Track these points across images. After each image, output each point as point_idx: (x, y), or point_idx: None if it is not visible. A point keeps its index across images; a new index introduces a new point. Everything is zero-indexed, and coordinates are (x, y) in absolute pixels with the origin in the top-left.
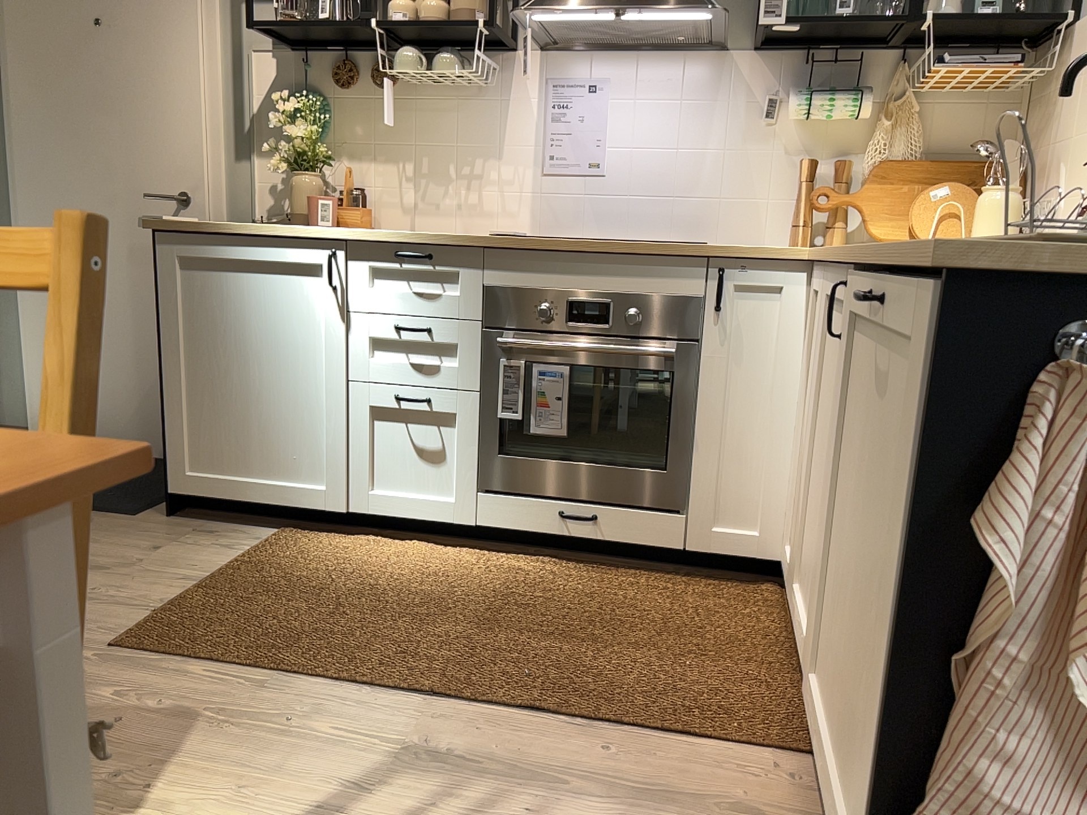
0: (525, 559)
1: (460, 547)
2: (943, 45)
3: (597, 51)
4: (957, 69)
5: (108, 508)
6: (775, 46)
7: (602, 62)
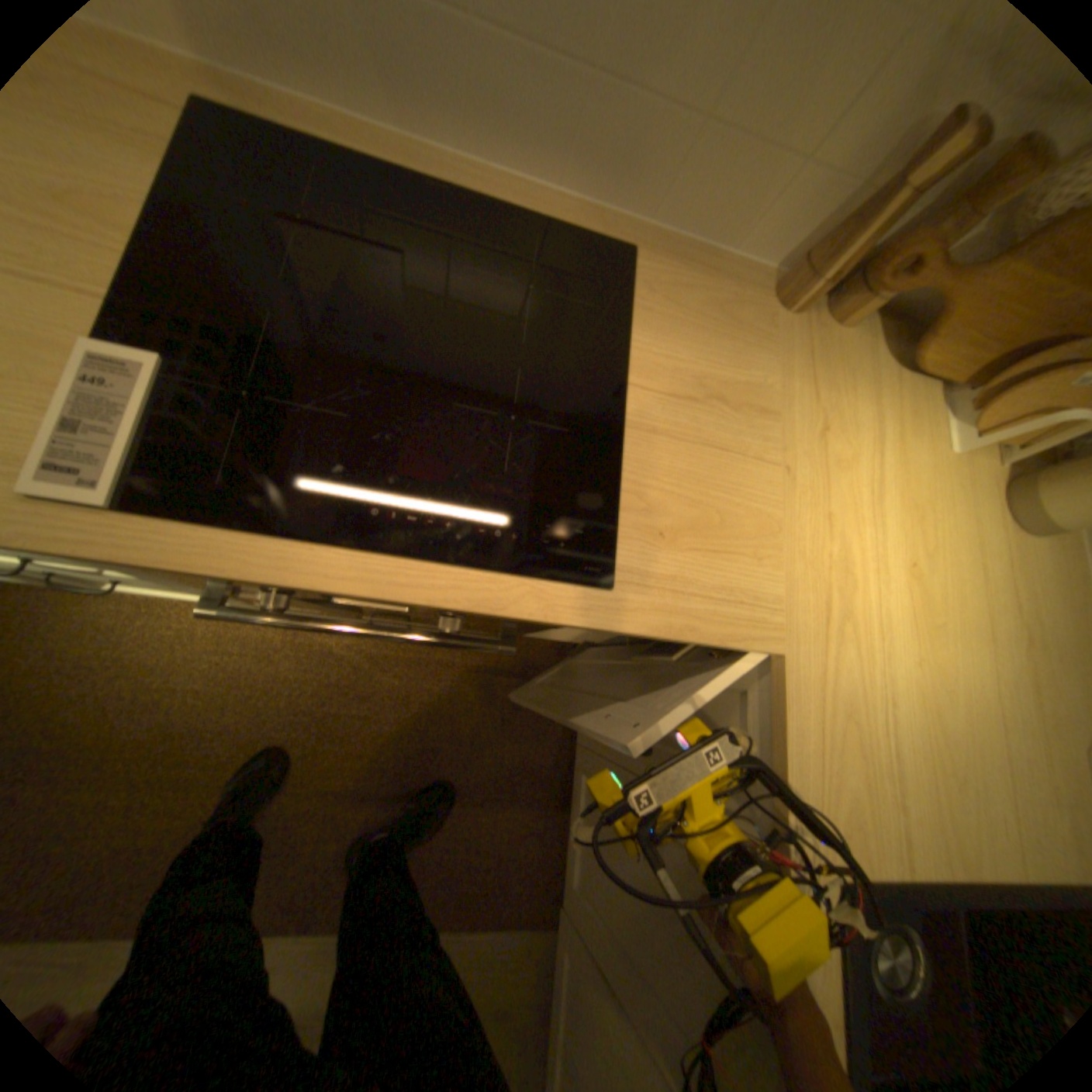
0: None
1: None
2: None
3: None
4: None
5: None
6: None
7: None
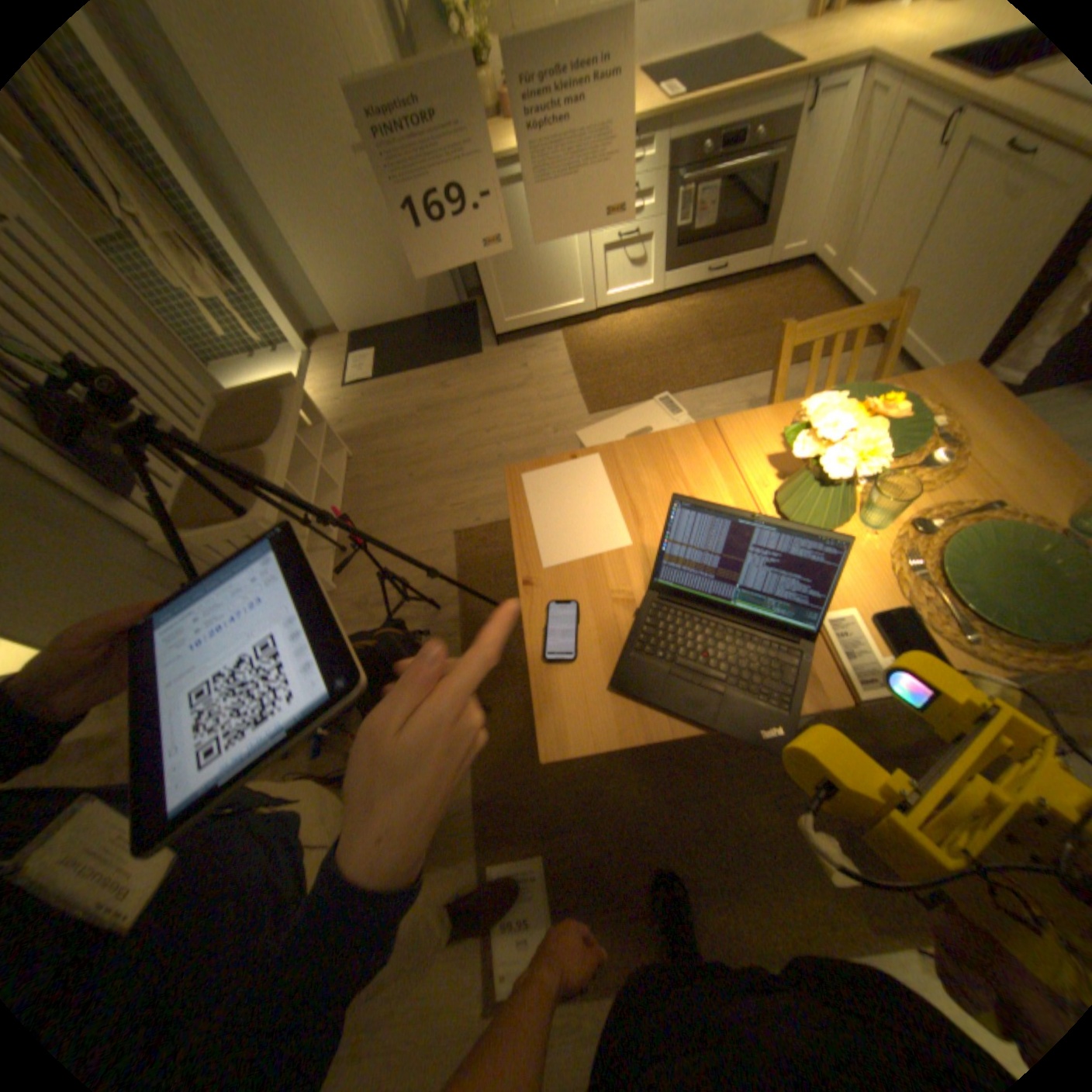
0: (686, 299)
1: (651, 304)
2: None
3: None
4: None
5: (464, 355)
6: None
7: None
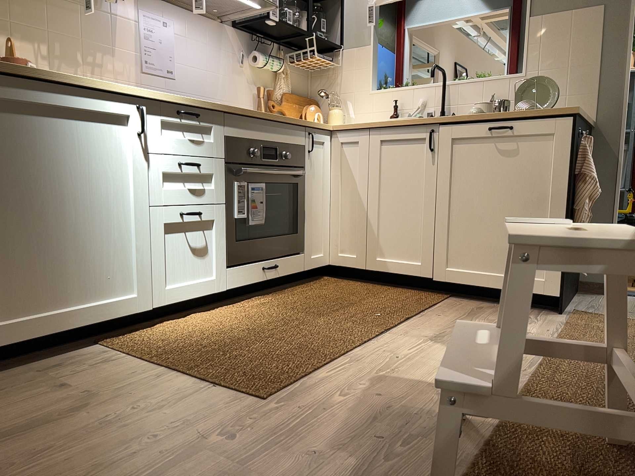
0: (243, 302)
1: (207, 310)
2: (292, 46)
3: (159, 2)
4: (320, 58)
5: None
6: (242, 28)
7: (171, 11)
